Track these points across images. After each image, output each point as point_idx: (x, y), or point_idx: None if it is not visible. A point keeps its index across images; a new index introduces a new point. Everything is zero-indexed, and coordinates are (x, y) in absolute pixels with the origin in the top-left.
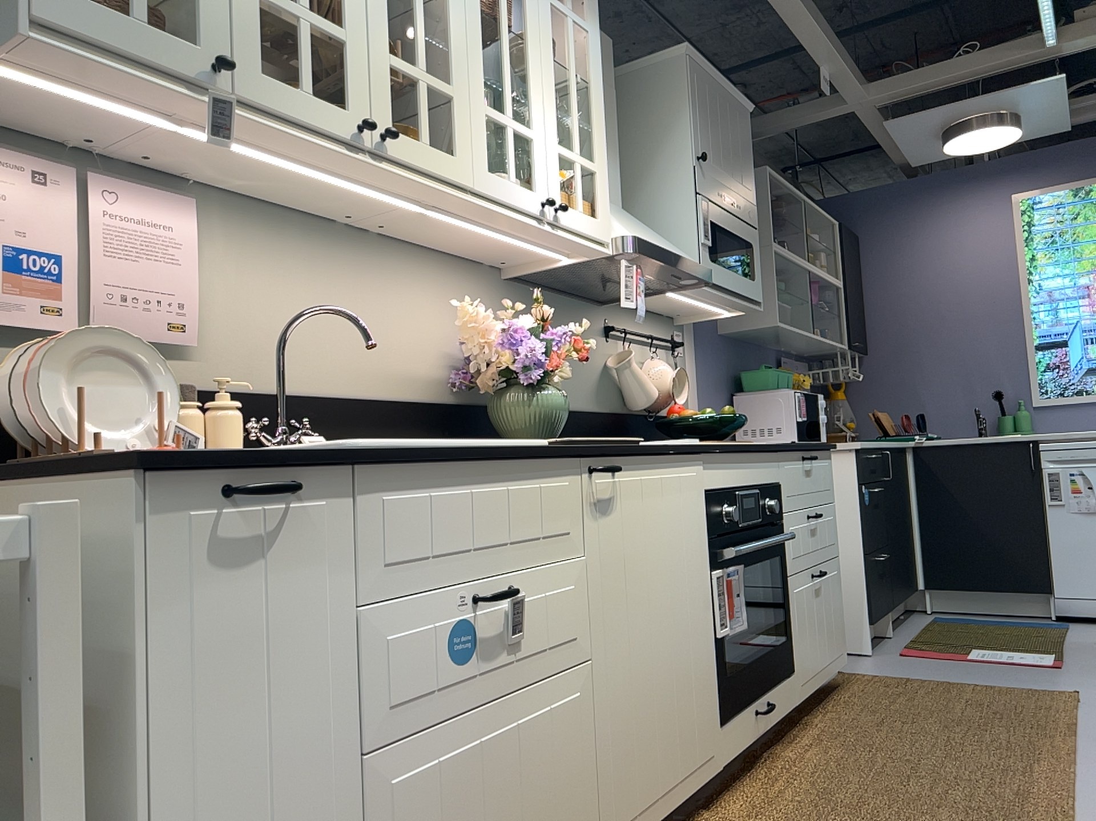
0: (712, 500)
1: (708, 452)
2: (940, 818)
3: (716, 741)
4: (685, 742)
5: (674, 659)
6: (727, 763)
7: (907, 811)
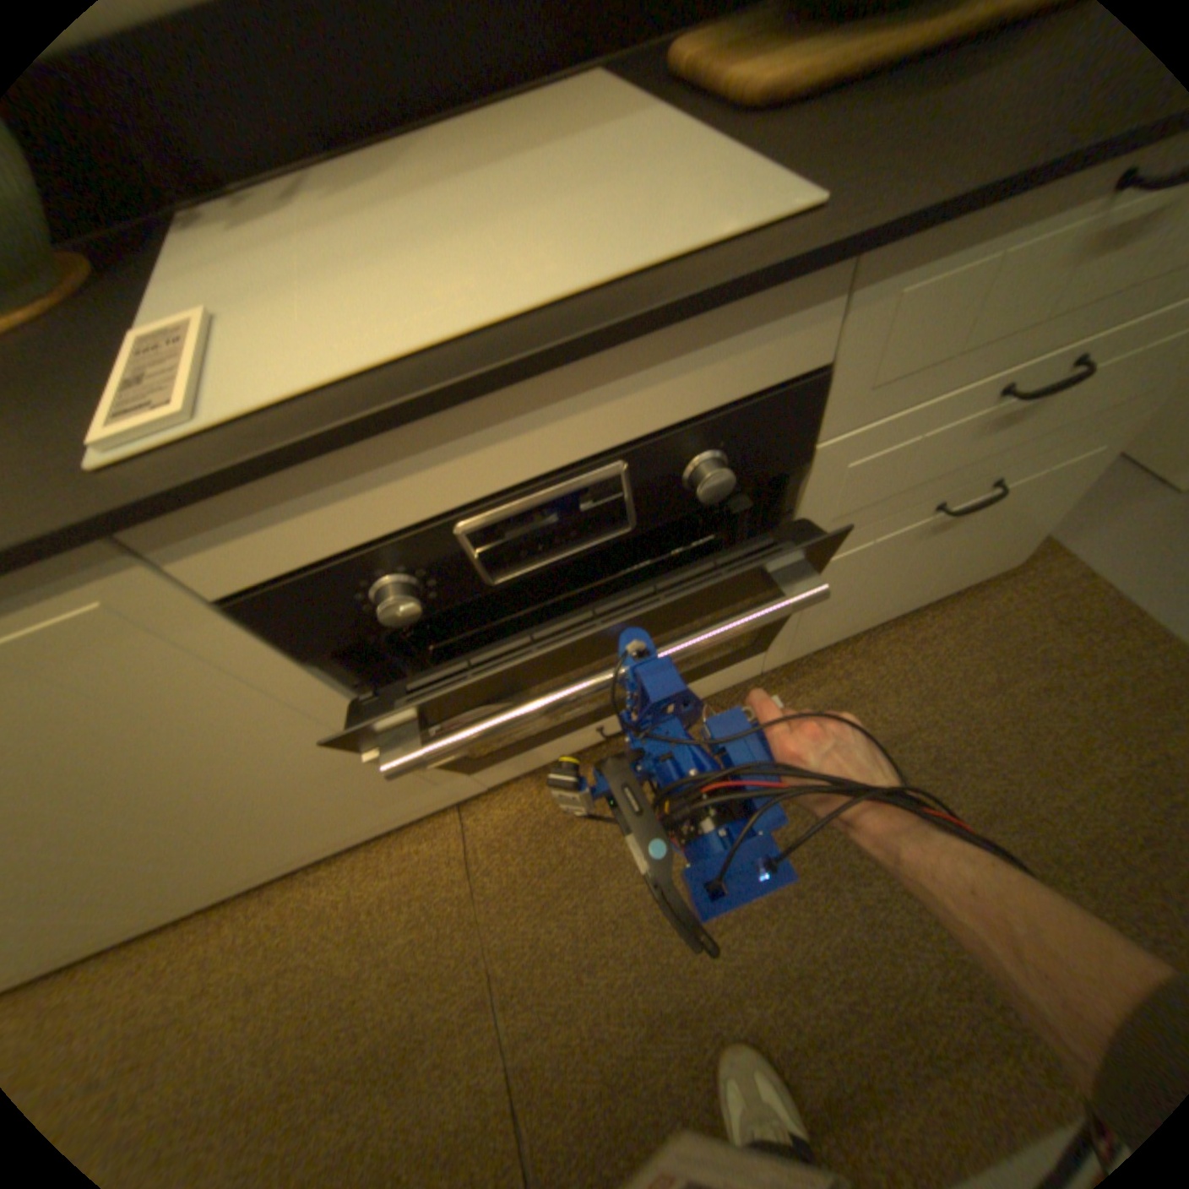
0: (266, 604)
1: (85, 540)
2: (651, 1050)
3: (454, 789)
4: (349, 822)
5: (246, 808)
6: (503, 781)
7: (634, 998)
